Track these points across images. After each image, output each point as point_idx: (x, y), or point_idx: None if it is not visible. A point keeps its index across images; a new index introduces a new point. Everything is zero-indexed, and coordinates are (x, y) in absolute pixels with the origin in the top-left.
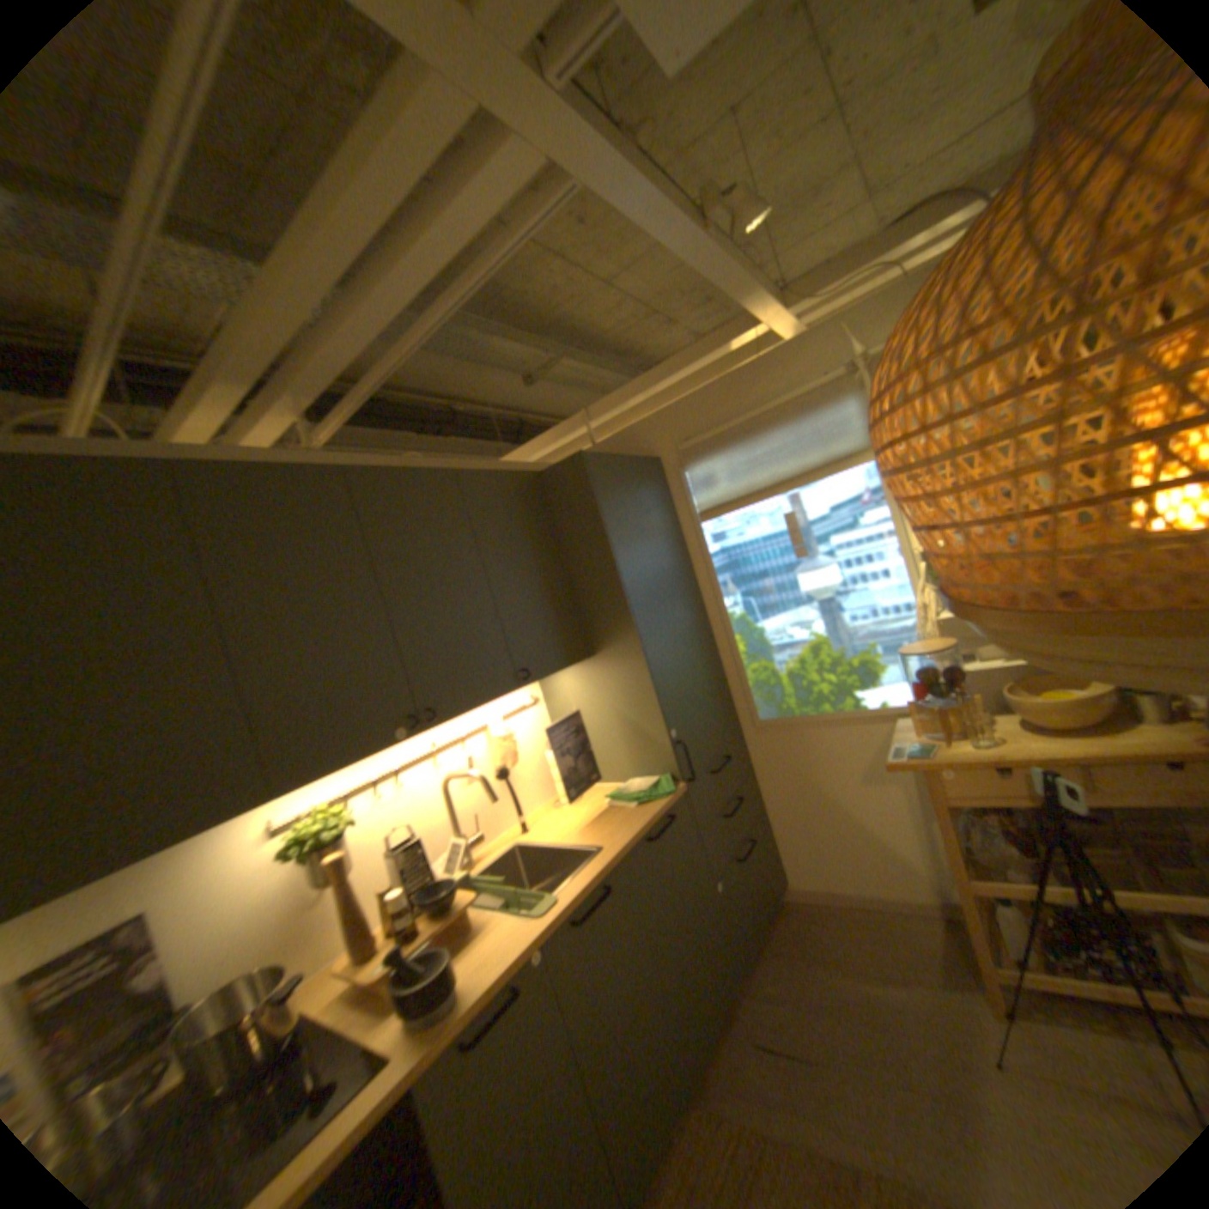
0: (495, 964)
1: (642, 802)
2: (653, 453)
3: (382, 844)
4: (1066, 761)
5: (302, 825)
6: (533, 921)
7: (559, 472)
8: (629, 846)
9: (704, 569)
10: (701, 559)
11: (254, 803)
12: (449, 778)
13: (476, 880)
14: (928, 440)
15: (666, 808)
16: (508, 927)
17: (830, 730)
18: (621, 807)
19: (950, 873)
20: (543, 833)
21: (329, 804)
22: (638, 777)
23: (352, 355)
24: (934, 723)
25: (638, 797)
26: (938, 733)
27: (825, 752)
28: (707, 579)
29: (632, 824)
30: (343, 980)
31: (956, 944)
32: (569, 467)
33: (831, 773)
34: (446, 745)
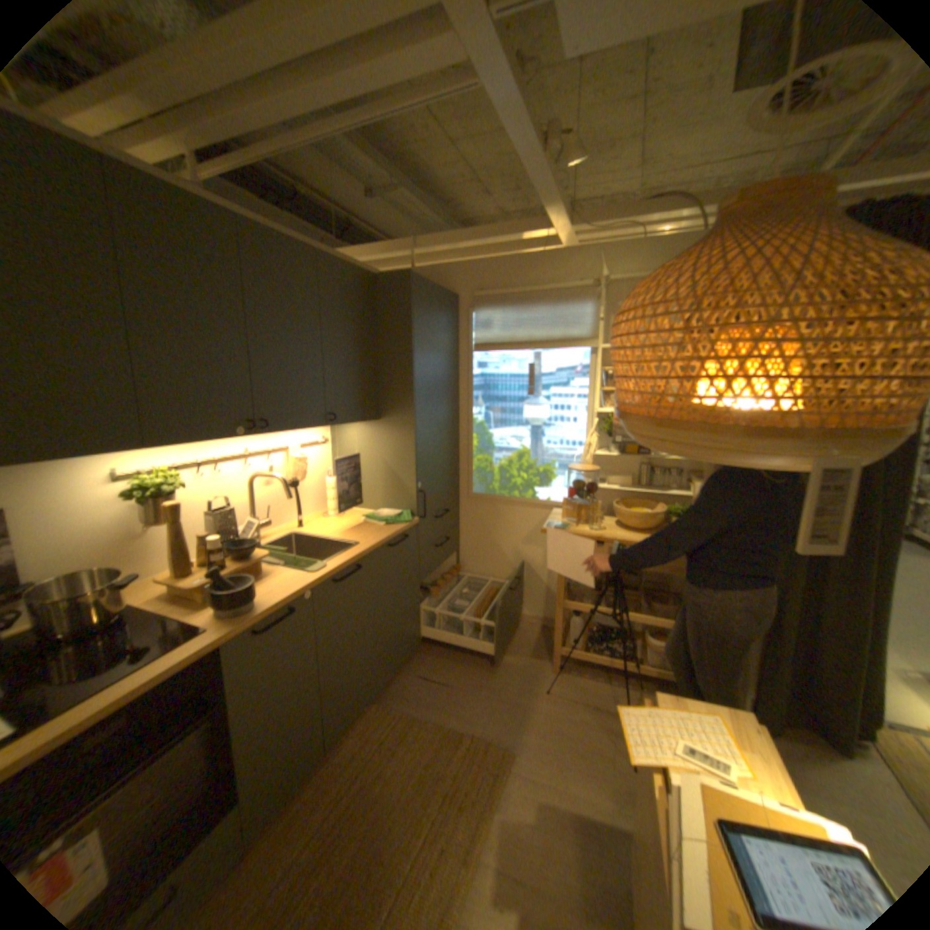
0: (281, 593)
1: (388, 524)
2: (455, 291)
3: (199, 508)
4: (631, 543)
5: (143, 478)
6: (308, 574)
7: (390, 280)
8: (377, 546)
9: (466, 384)
10: (466, 377)
11: (124, 448)
12: (256, 476)
13: (263, 548)
14: (635, 339)
15: (404, 530)
16: (290, 576)
17: (513, 508)
18: (373, 524)
19: (553, 601)
20: (314, 530)
21: (163, 470)
22: (387, 509)
23: (262, 125)
24: (573, 513)
25: (386, 520)
26: (573, 519)
27: (506, 520)
28: (466, 392)
29: (380, 534)
30: (156, 591)
31: (544, 638)
32: (398, 279)
33: (506, 534)
34: (256, 454)
